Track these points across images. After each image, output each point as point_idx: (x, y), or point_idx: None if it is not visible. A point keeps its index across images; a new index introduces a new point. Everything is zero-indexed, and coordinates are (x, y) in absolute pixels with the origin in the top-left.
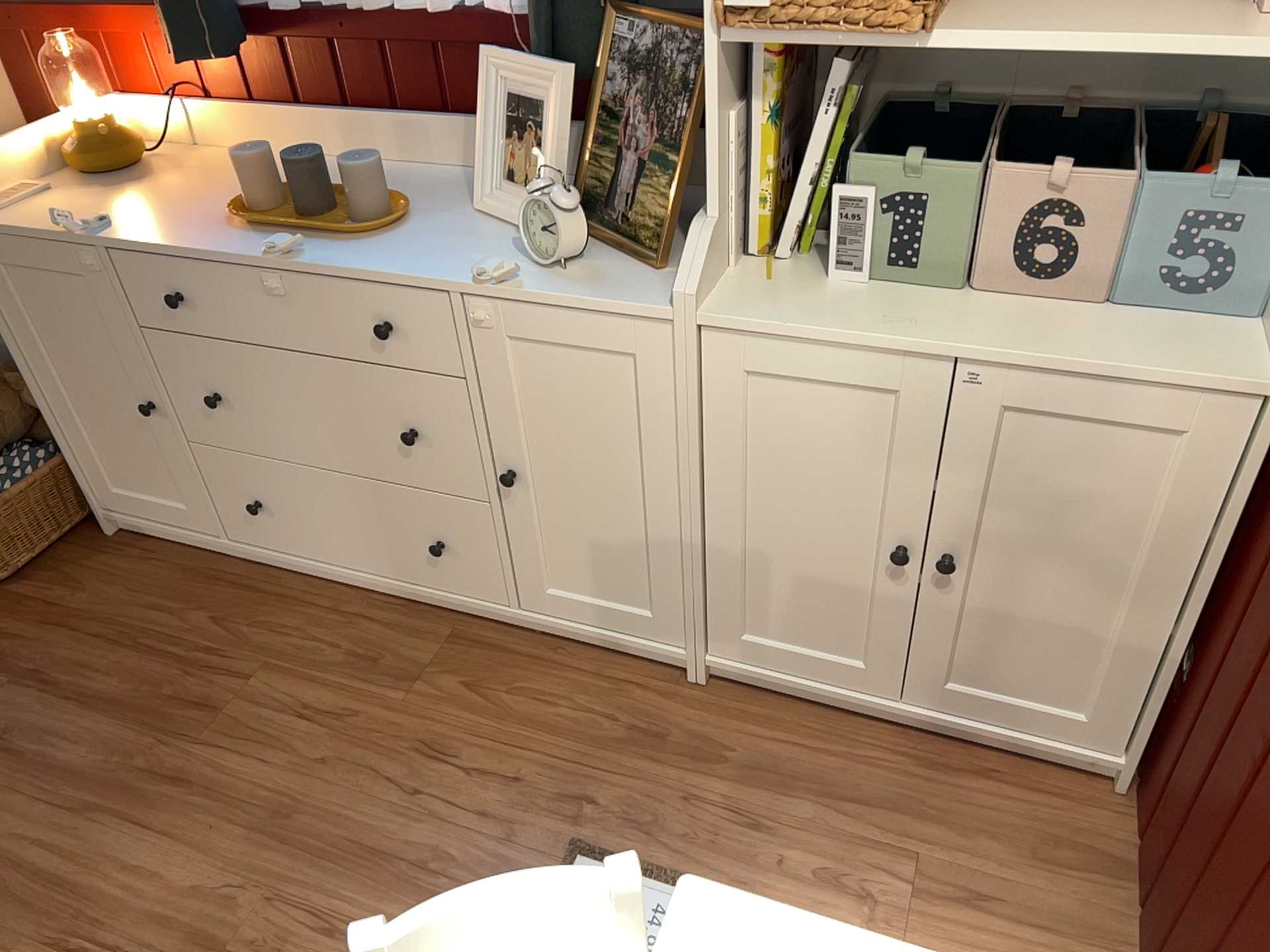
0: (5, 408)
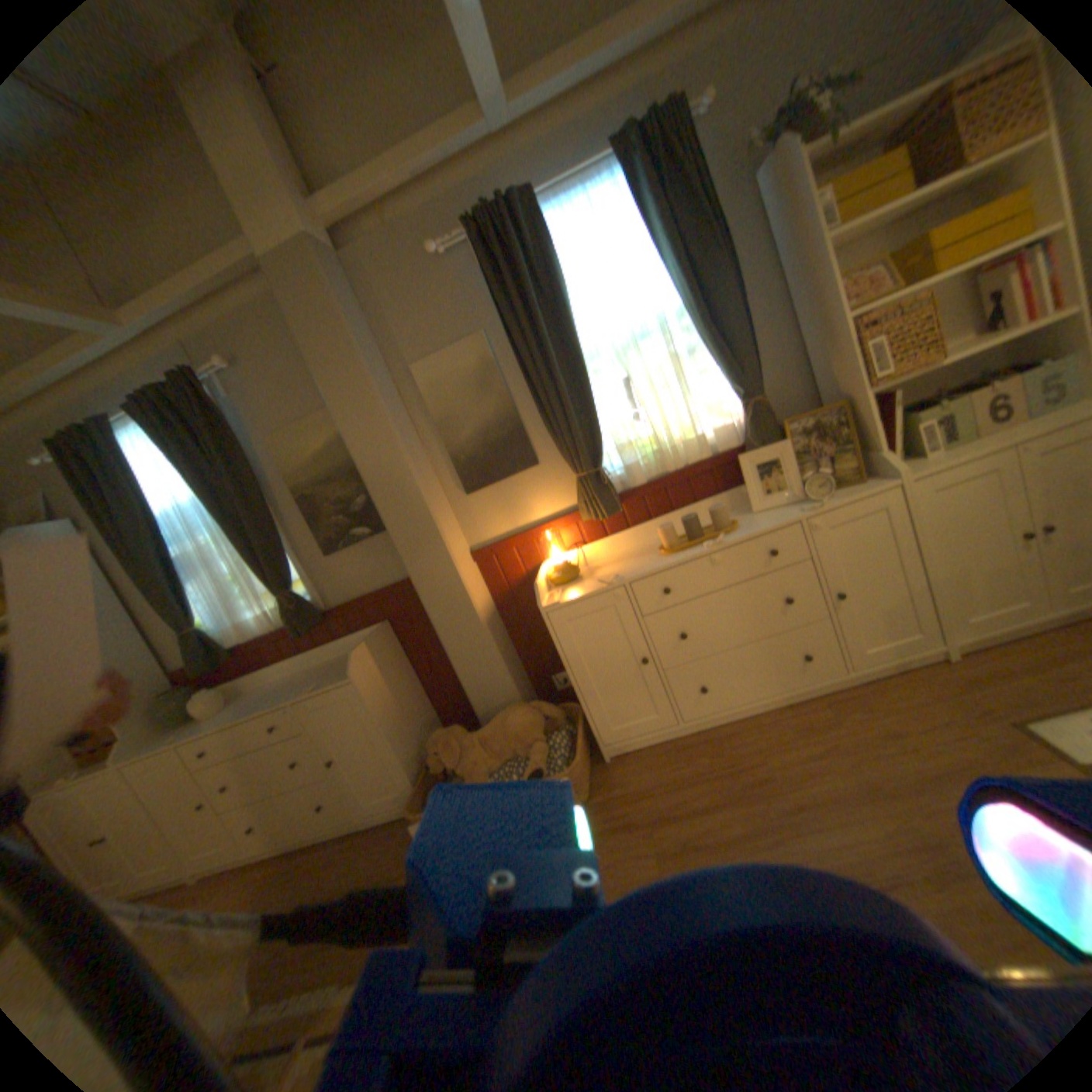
0: (531, 718)
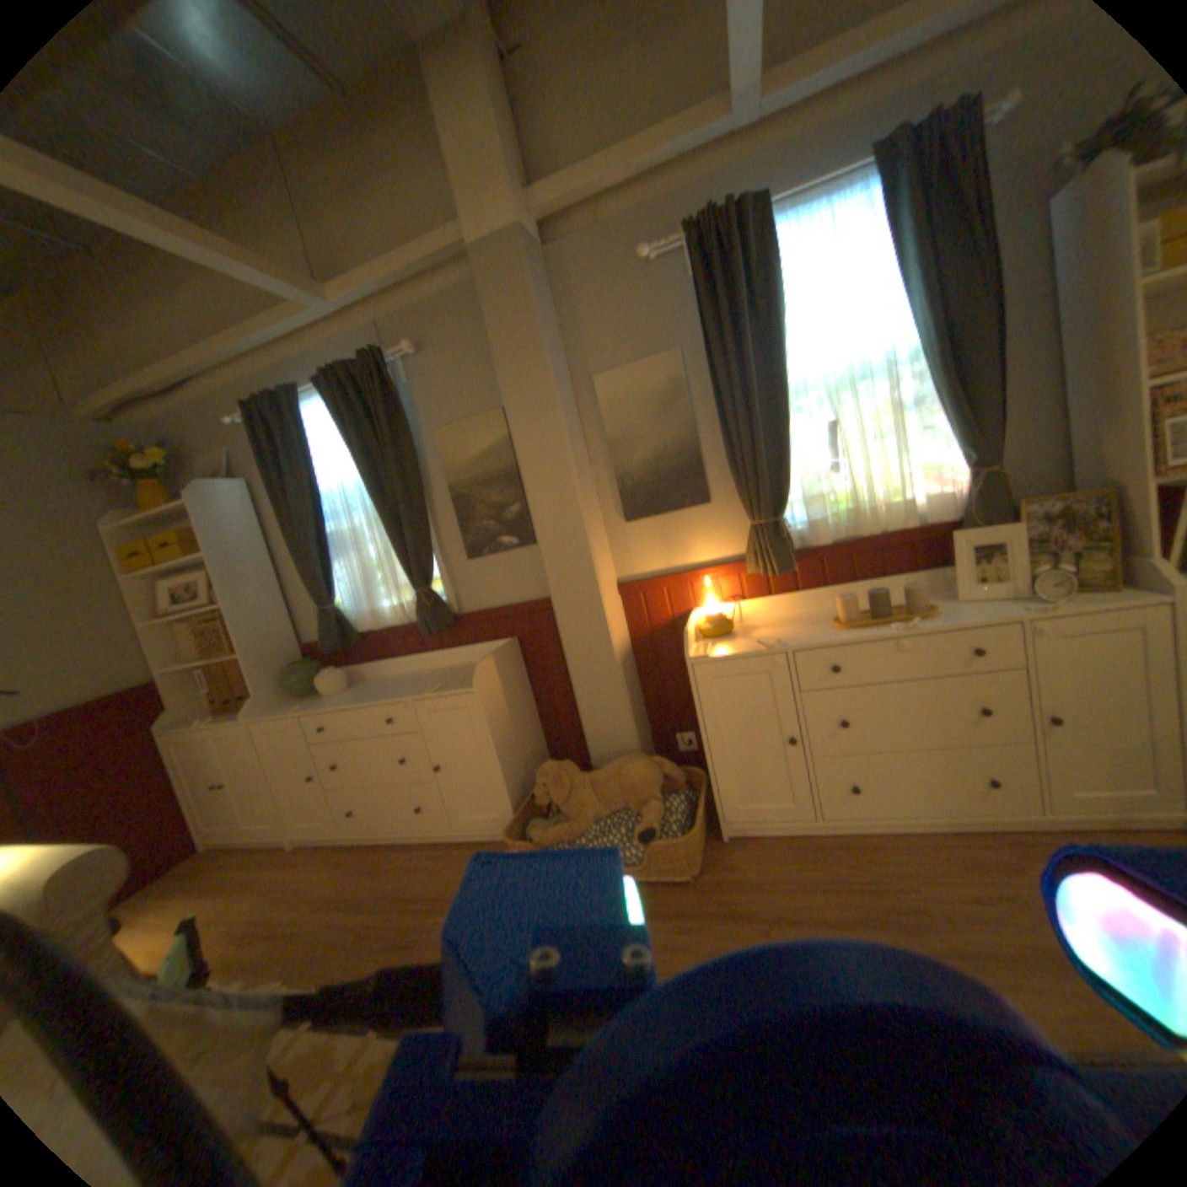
0: (650, 773)
